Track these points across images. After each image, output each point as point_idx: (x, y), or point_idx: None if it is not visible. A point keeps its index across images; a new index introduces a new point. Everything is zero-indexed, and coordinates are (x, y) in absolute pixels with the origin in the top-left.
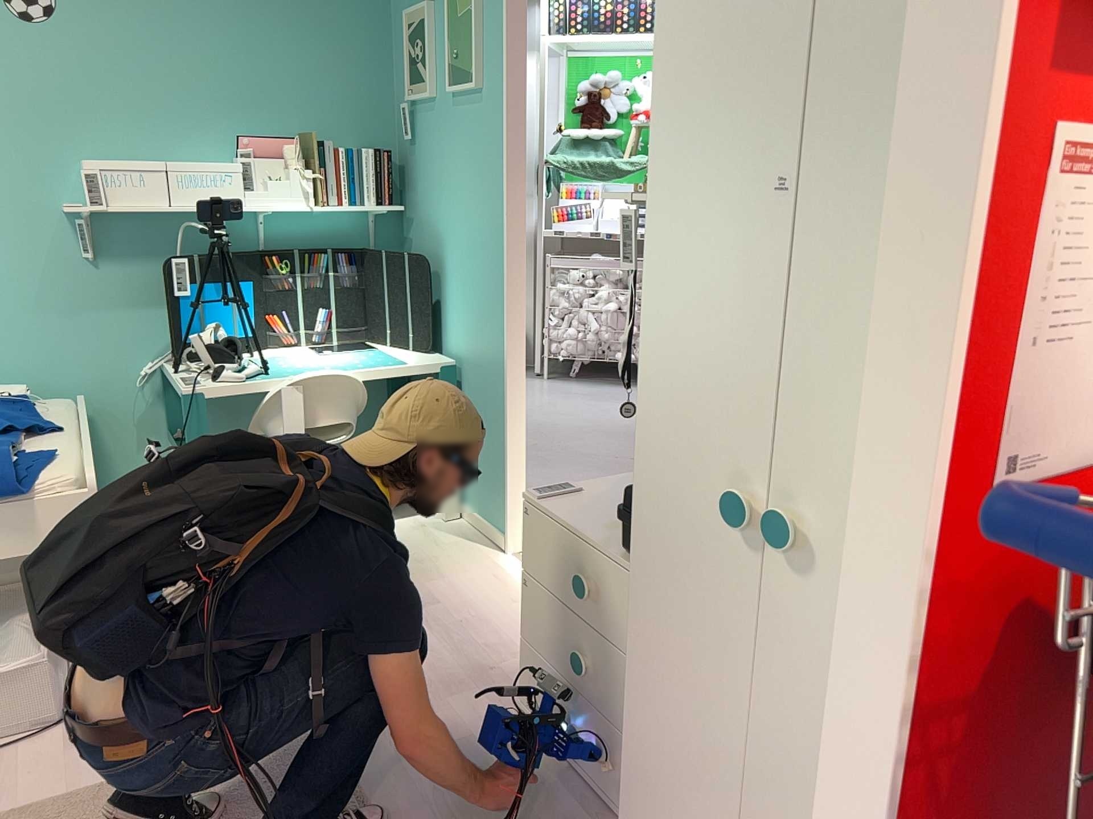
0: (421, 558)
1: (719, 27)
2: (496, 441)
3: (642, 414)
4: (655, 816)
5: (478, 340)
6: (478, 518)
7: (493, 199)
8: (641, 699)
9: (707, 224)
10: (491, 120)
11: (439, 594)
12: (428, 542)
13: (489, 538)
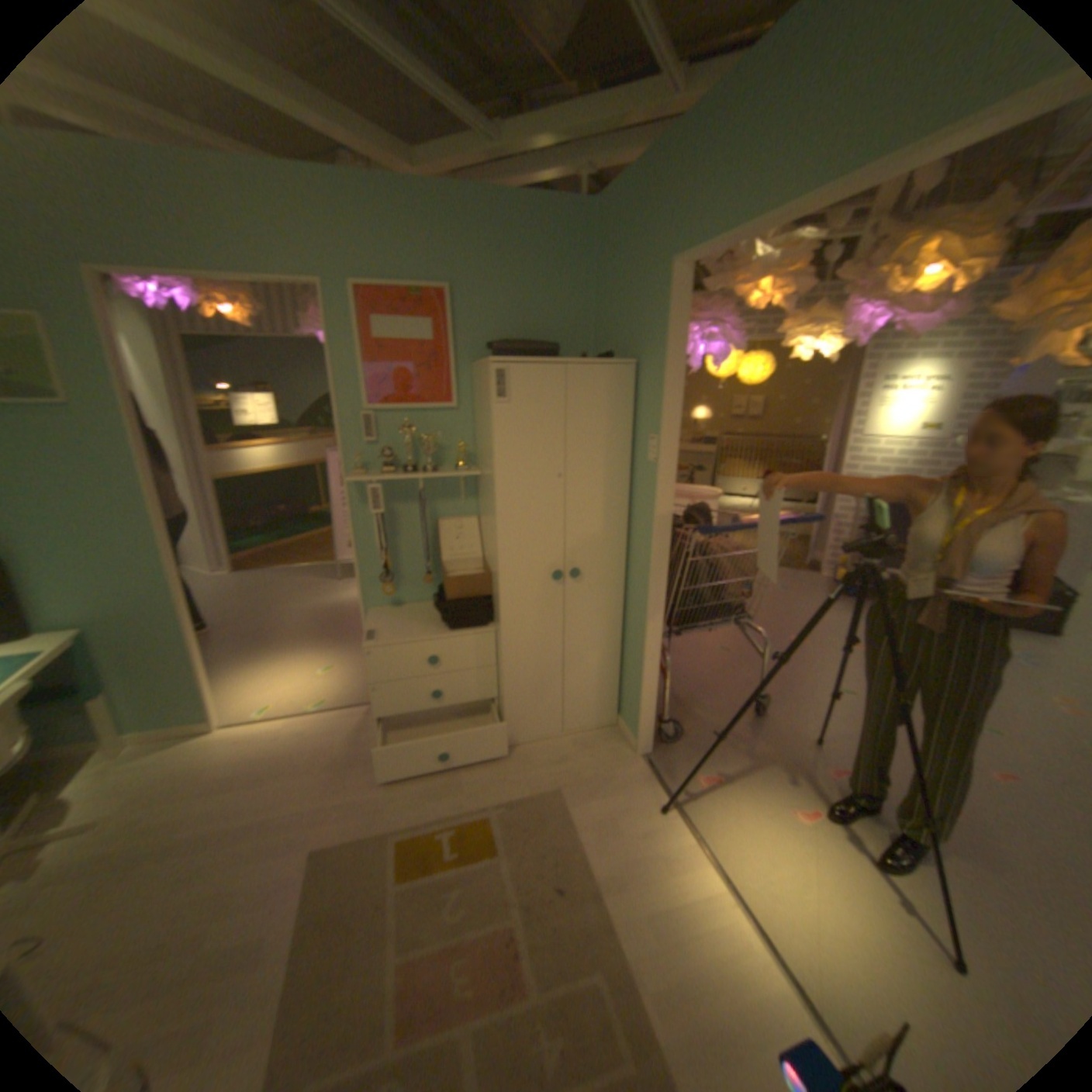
0: (155, 782)
1: (525, 433)
2: (169, 667)
3: (499, 565)
4: (521, 701)
5: (112, 605)
6: (153, 734)
7: (114, 493)
8: (510, 666)
9: (526, 495)
10: (95, 432)
11: (219, 777)
12: (133, 775)
13: (177, 738)
